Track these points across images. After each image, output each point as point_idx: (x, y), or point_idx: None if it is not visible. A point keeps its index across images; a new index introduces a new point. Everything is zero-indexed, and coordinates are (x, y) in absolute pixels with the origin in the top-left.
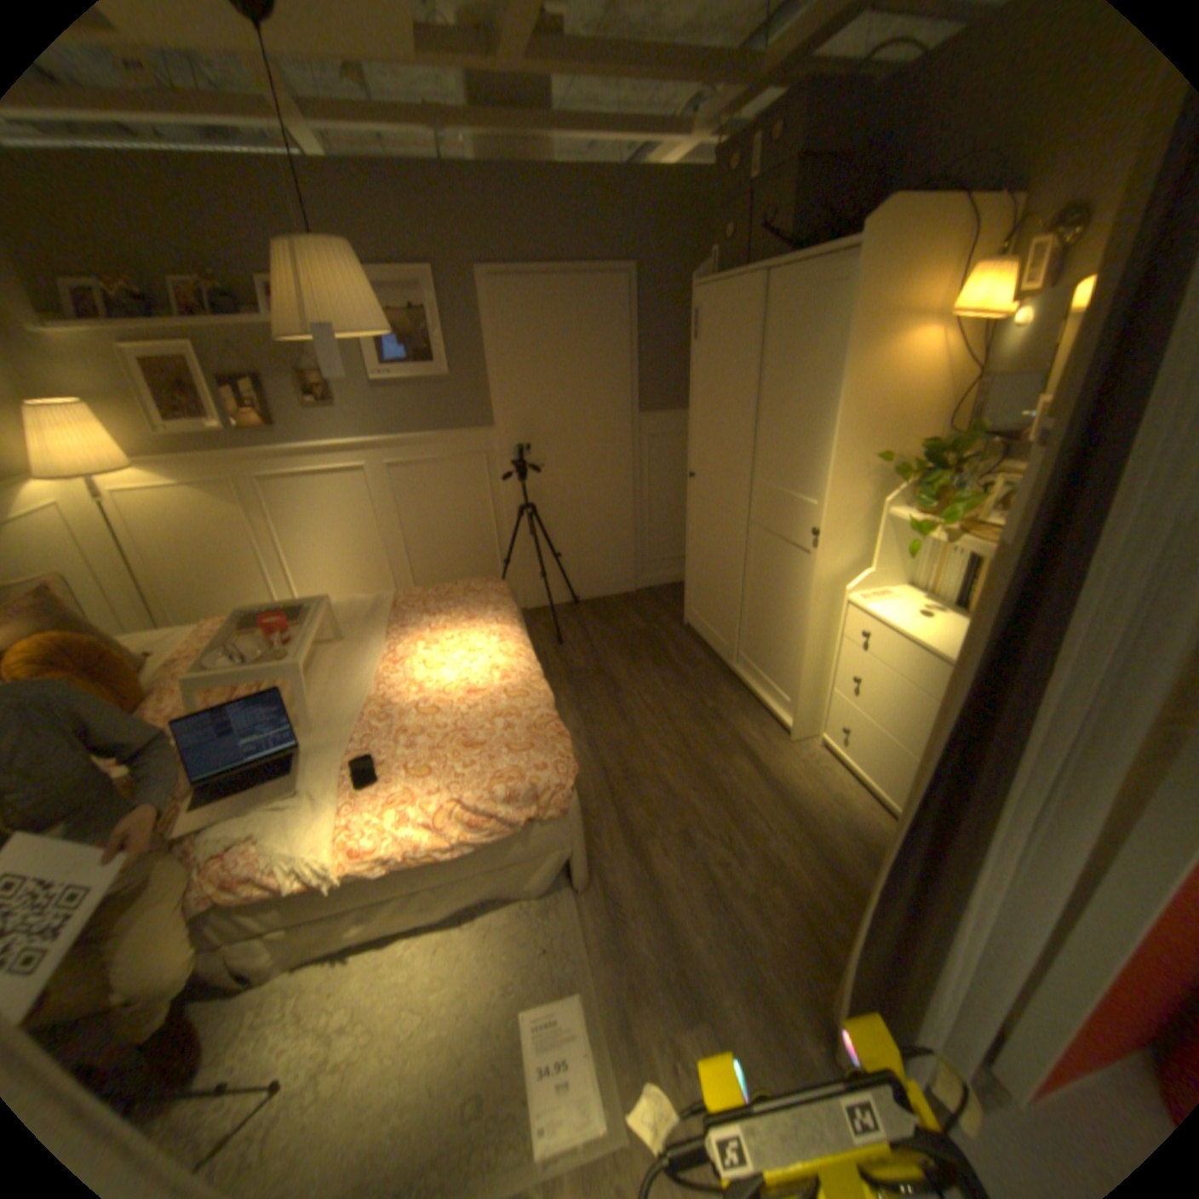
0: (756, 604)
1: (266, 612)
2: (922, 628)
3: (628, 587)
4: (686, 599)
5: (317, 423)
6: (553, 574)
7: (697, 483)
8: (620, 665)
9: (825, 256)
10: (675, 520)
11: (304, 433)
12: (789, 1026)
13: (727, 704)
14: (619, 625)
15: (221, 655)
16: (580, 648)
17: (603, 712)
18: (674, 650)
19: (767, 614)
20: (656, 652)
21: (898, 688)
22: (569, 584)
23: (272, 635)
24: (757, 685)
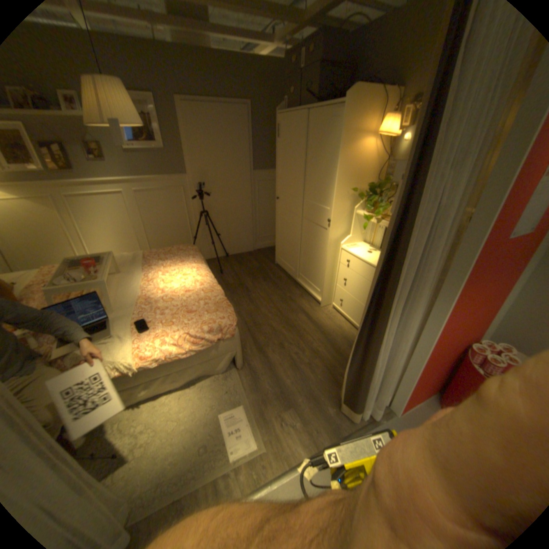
0: (306, 252)
1: (82, 259)
2: (368, 257)
3: (250, 249)
4: (276, 252)
5: (96, 168)
6: (217, 243)
7: (280, 201)
8: (250, 281)
9: (331, 105)
10: (270, 219)
11: (89, 174)
12: (323, 403)
13: (295, 294)
14: (248, 265)
15: (63, 279)
16: (231, 275)
17: (243, 300)
18: (272, 274)
19: (311, 256)
20: (264, 275)
21: (360, 280)
22: (224, 248)
23: (90, 268)
24: (307, 286)
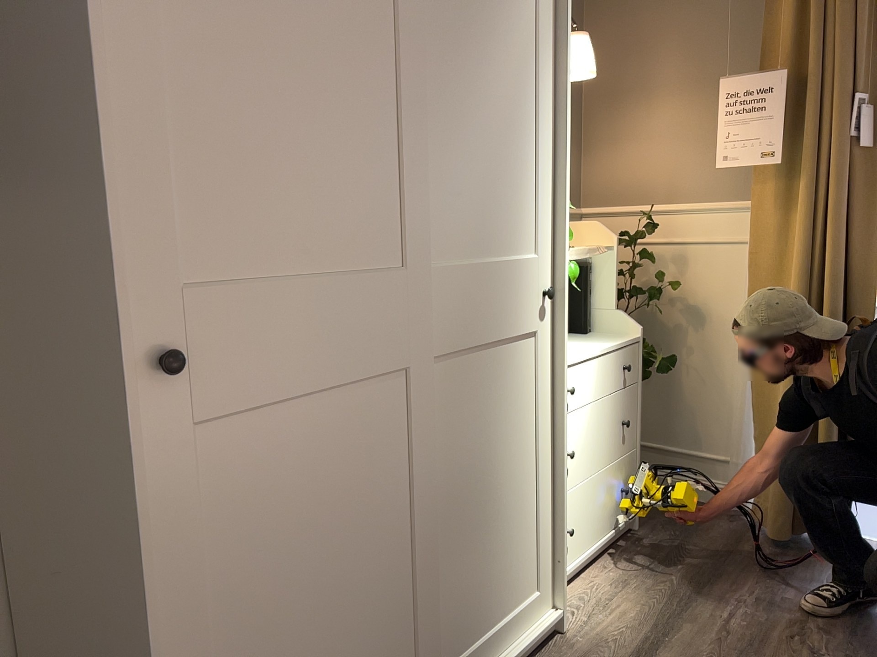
0: (457, 523)
1: None
2: (578, 350)
3: None
4: None
5: None
6: None
7: (198, 379)
8: None
9: None
10: None
11: None
12: None
13: None
14: None
15: None
16: None
17: None
18: None
19: (484, 508)
20: None
21: (593, 418)
22: None
23: None
24: None
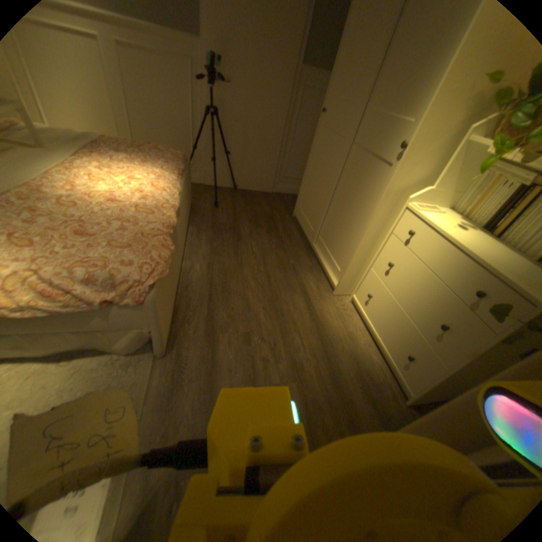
0: (339, 205)
1: None
2: (460, 234)
3: (268, 188)
4: (298, 200)
5: None
6: (225, 165)
7: (326, 116)
8: (247, 227)
9: None
10: (306, 153)
11: None
12: None
13: (302, 263)
14: (255, 206)
15: None
16: (227, 212)
17: (225, 249)
18: (282, 227)
19: (344, 211)
20: (271, 225)
21: (422, 275)
22: (233, 175)
23: None
24: (323, 257)
